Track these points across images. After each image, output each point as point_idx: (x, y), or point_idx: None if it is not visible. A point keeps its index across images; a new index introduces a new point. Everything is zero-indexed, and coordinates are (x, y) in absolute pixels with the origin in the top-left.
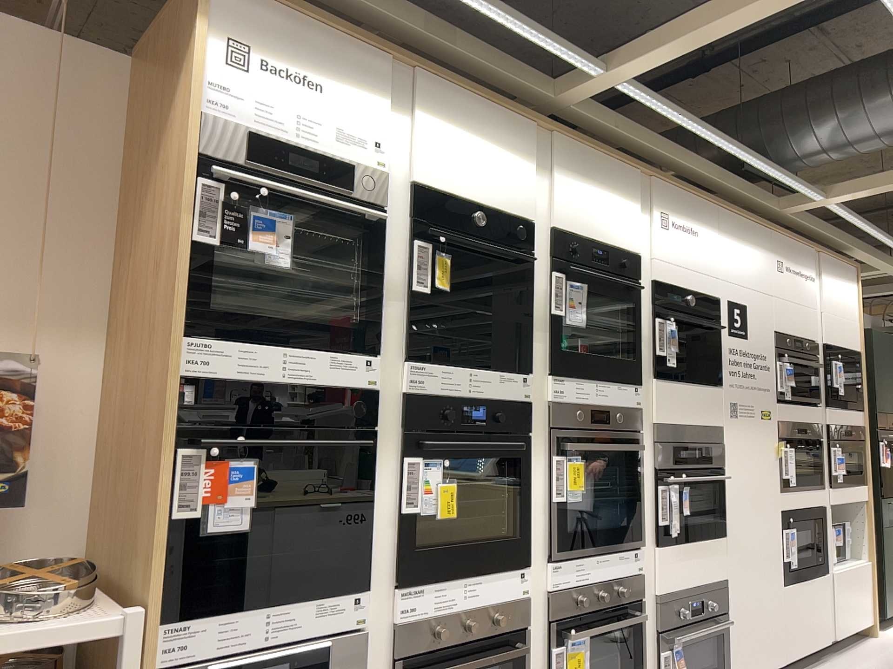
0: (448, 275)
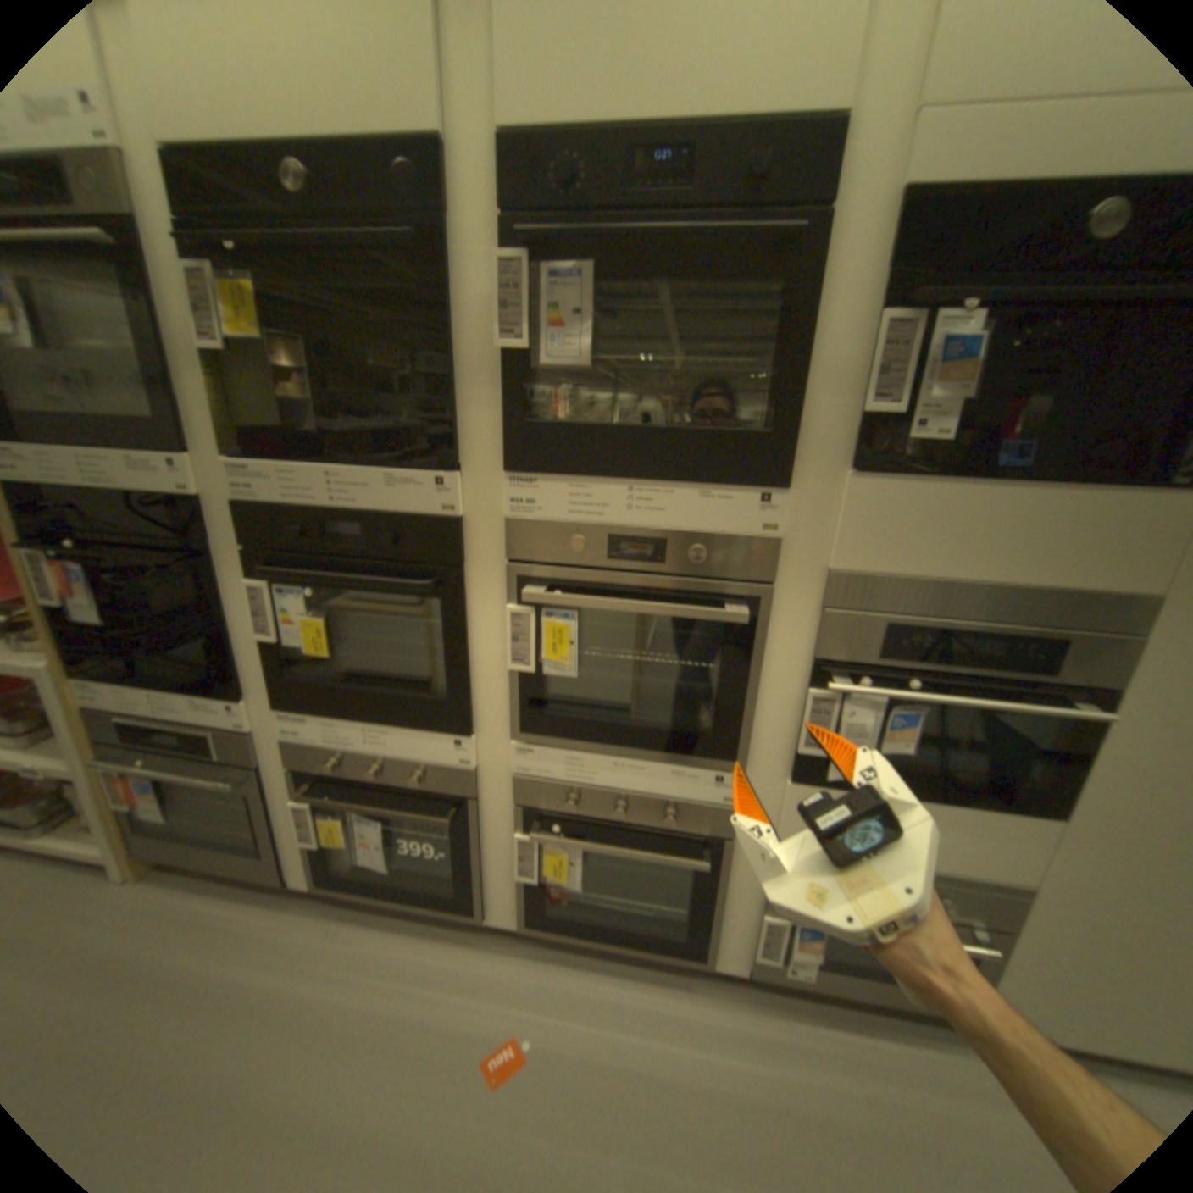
0: (244, 309)
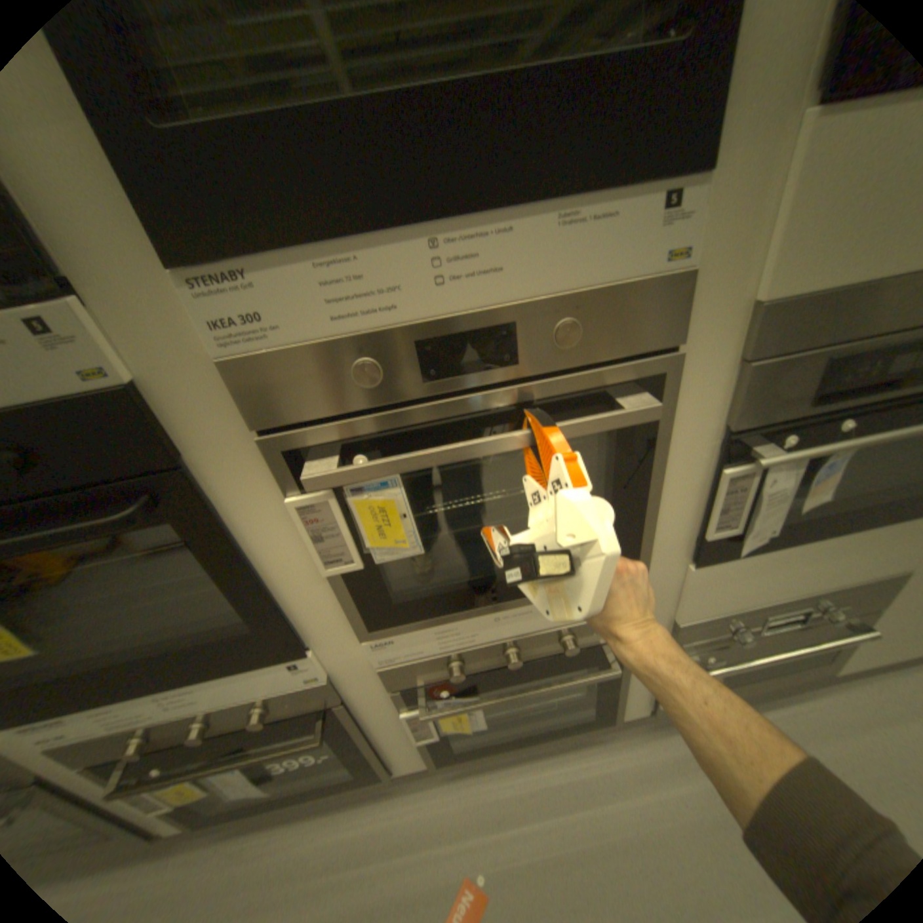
0: None
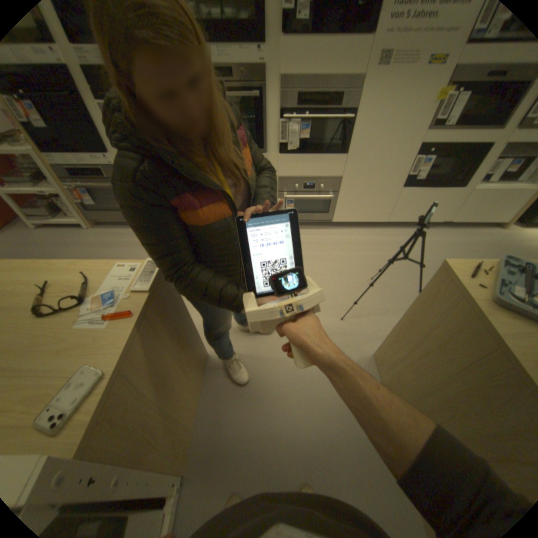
0: None
